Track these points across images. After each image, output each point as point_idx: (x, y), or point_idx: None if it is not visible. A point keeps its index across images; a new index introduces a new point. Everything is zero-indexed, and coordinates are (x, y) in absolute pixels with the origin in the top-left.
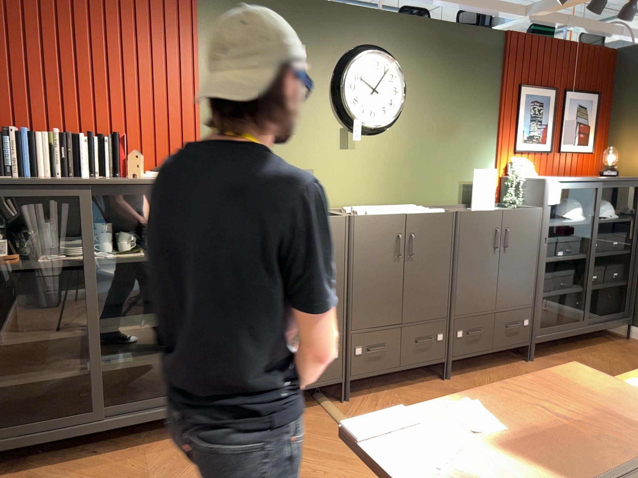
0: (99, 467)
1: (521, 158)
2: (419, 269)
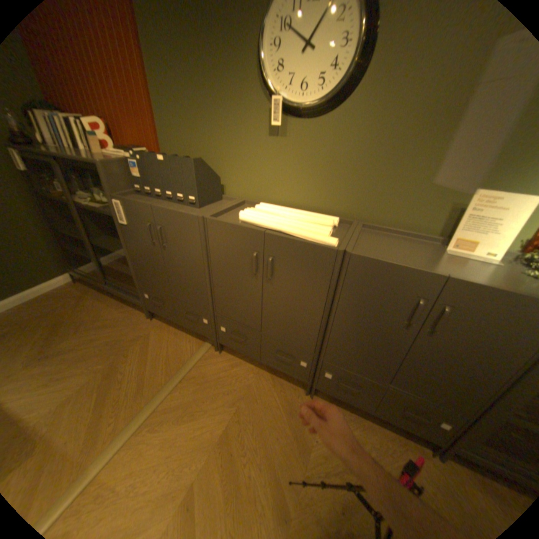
0: (101, 304)
1: None
2: (280, 295)
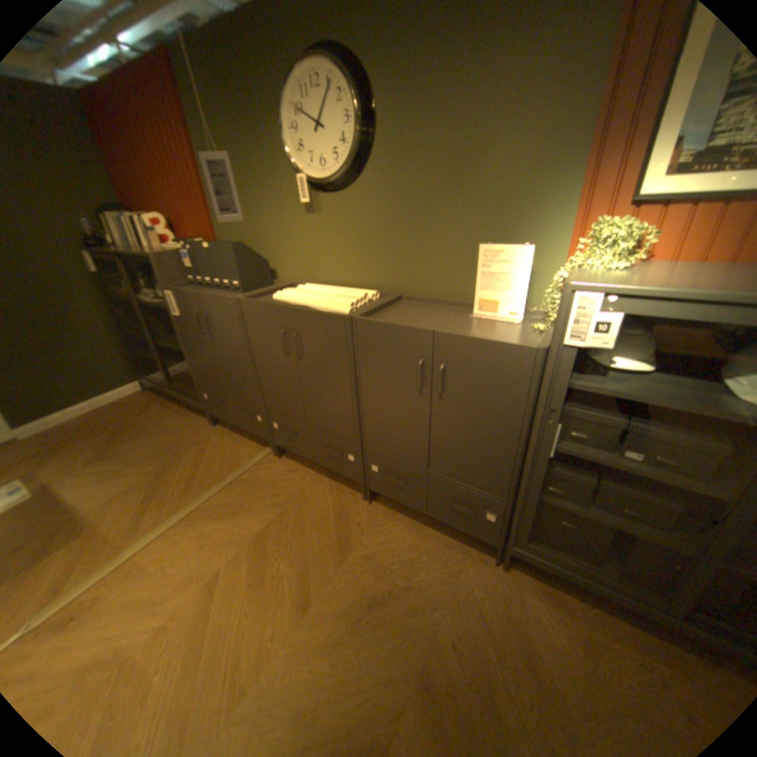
0: (165, 412)
1: (629, 217)
2: (312, 376)
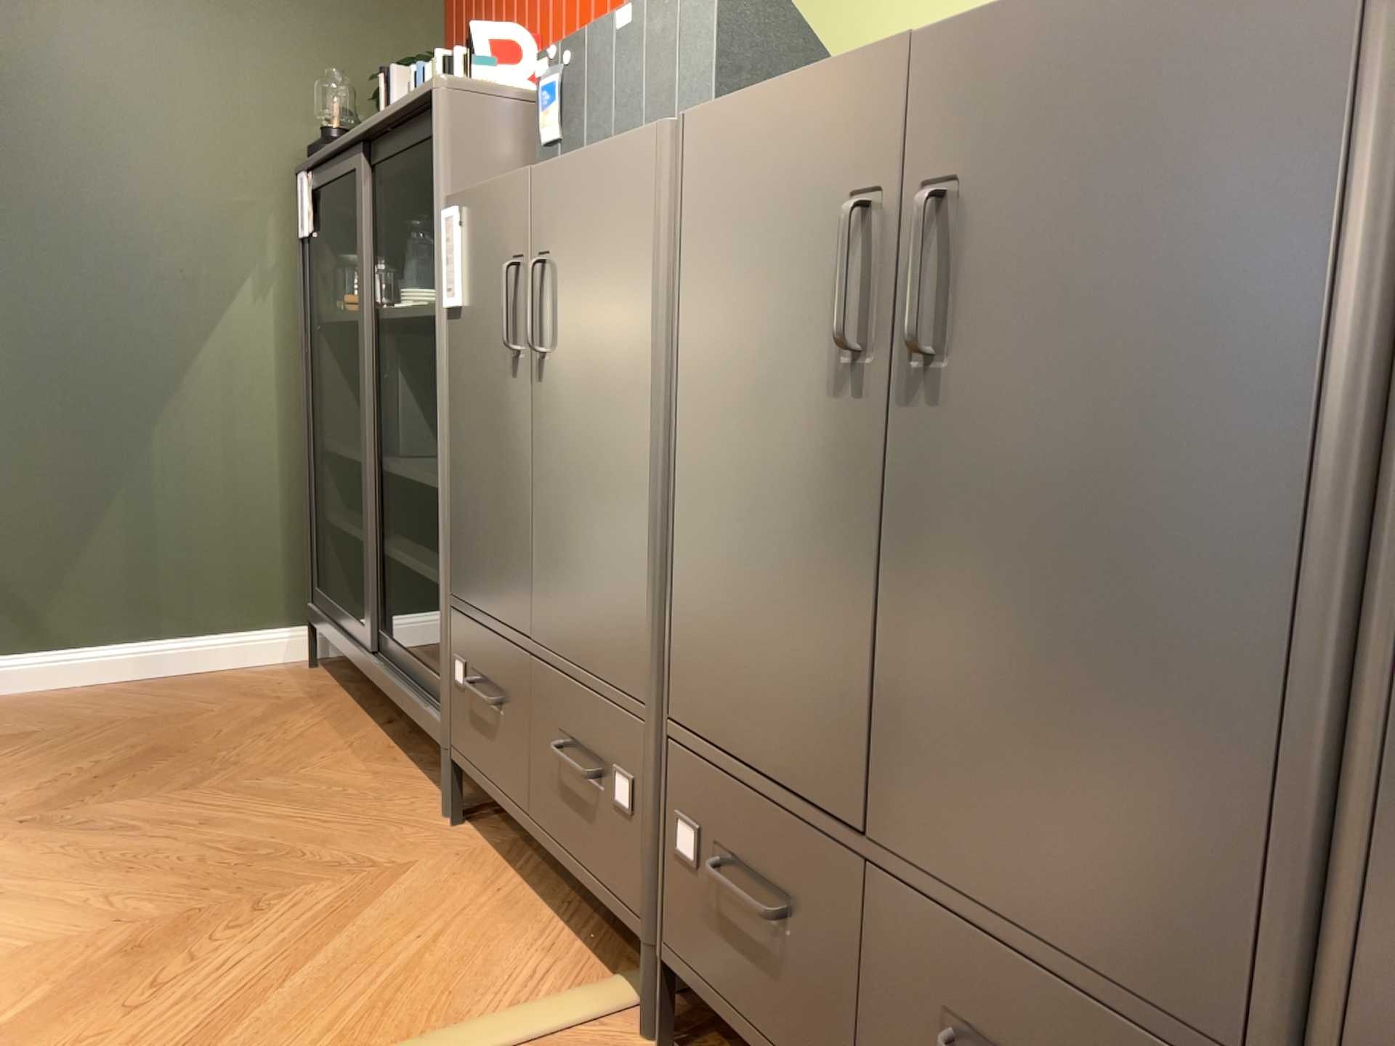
0: (330, 735)
1: None
2: (982, 476)
